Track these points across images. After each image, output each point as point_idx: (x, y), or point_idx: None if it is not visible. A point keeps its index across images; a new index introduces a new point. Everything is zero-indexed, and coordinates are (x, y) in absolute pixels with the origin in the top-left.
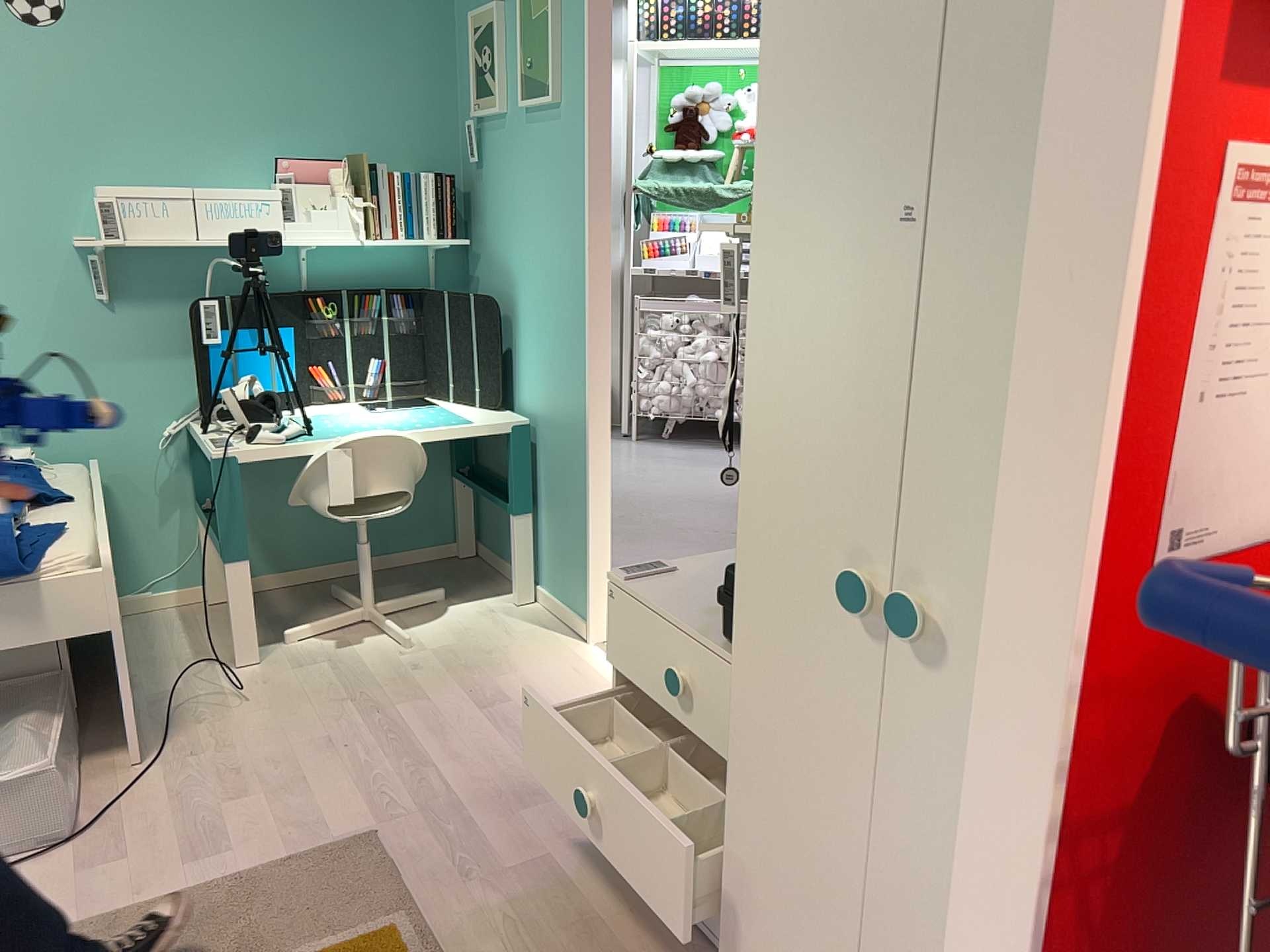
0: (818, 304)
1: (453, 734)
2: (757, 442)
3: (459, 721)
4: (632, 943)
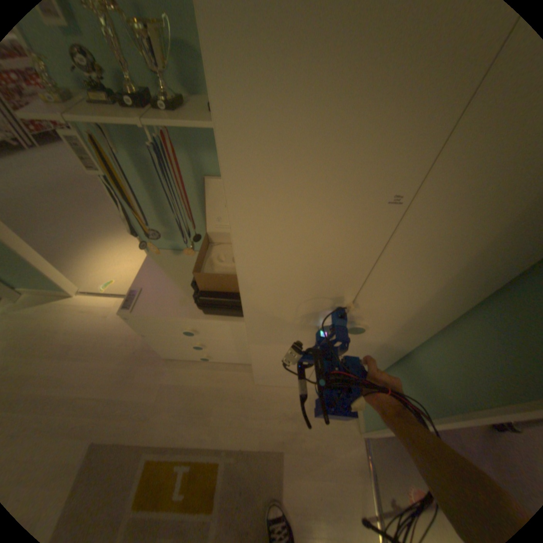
0: (303, 247)
1: (67, 379)
2: (243, 289)
3: (61, 371)
4: (211, 383)
